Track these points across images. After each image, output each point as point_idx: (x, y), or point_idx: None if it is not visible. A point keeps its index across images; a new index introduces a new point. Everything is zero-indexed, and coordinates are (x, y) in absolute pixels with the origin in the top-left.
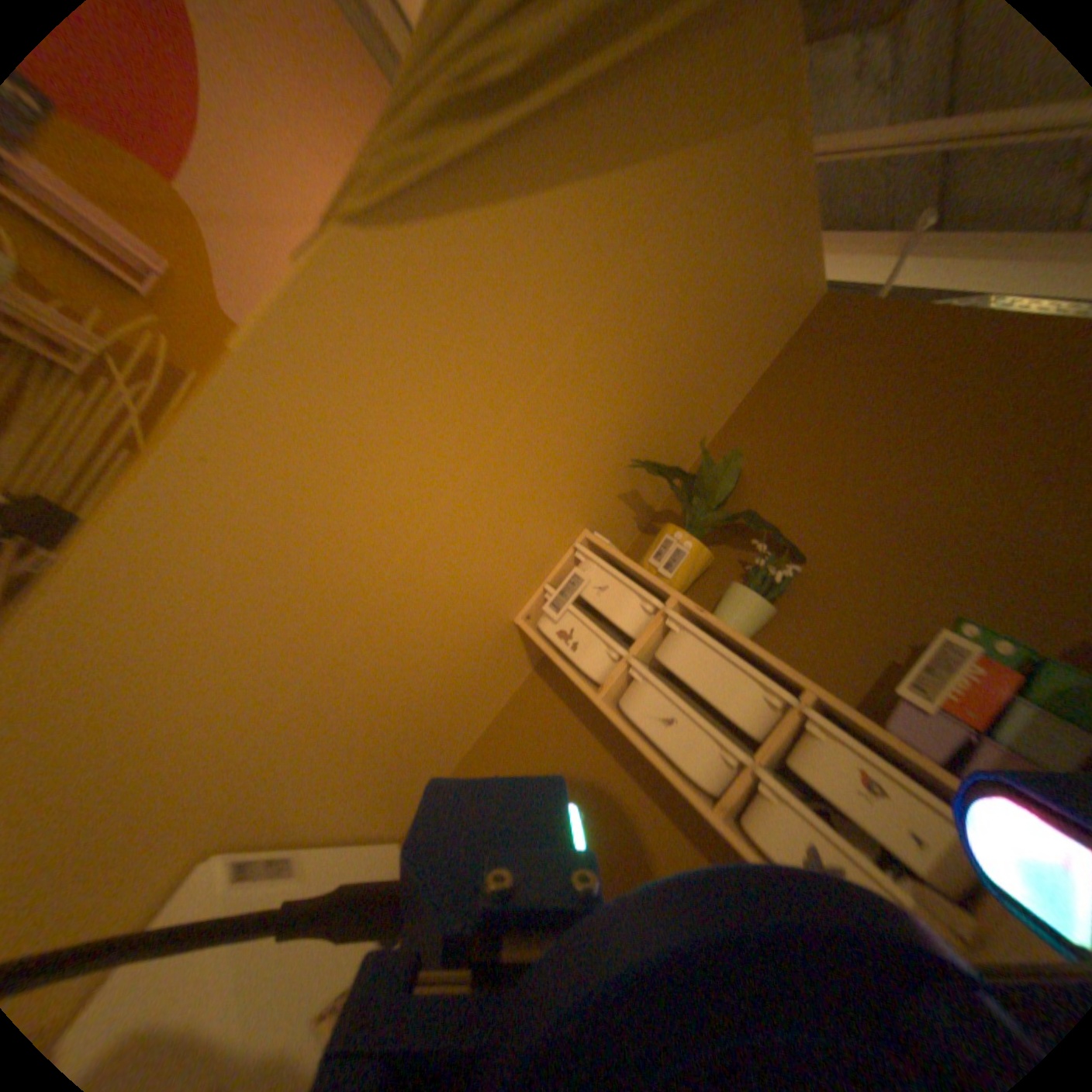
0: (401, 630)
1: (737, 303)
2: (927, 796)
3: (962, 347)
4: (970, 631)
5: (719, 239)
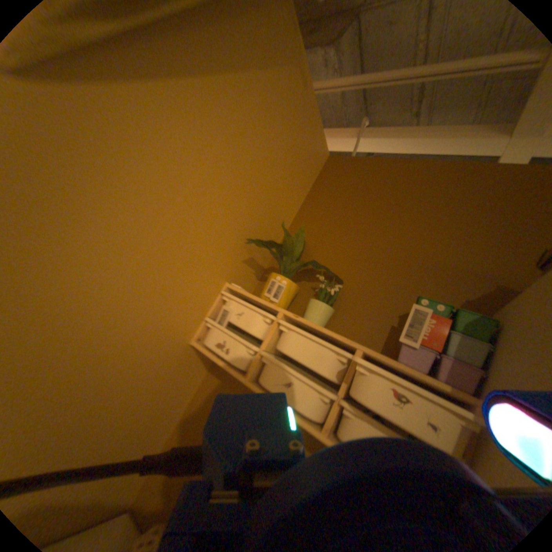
0: (107, 365)
1: (289, 157)
2: (426, 394)
3: (390, 176)
4: (424, 303)
5: (275, 124)
